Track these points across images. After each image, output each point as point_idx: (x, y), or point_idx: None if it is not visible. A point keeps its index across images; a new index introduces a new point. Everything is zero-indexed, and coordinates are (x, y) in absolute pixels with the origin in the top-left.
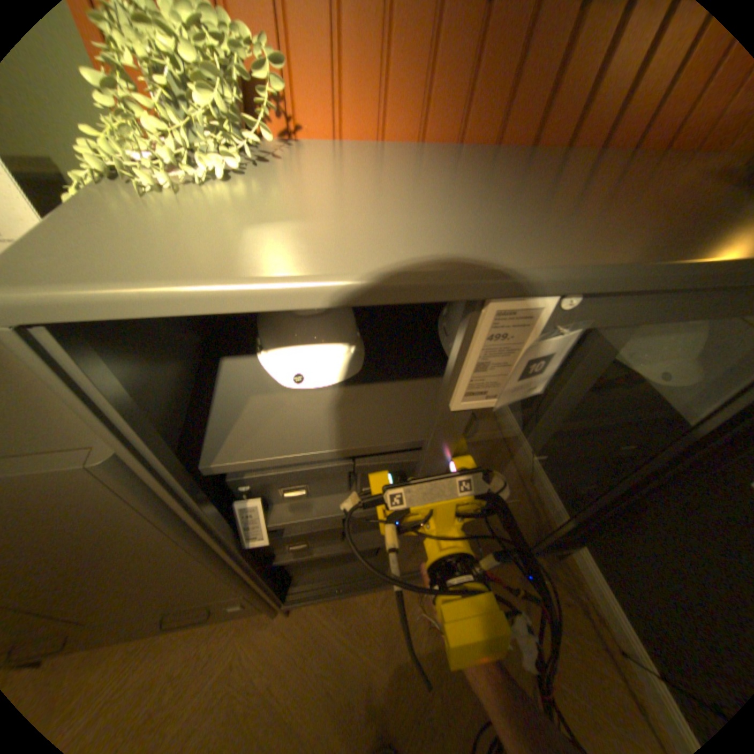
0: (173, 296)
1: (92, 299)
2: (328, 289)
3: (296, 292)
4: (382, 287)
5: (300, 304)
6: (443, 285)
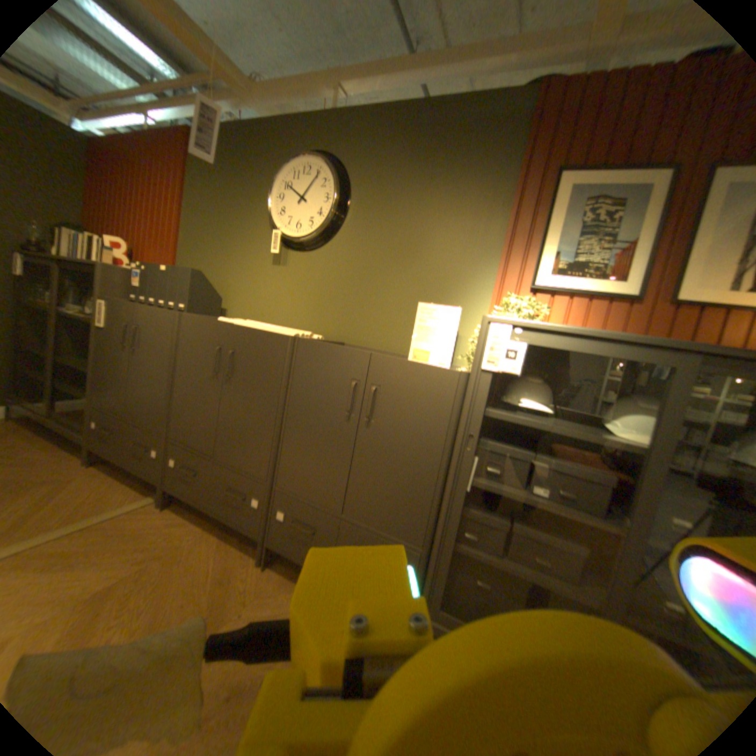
0: (523, 320)
1: (507, 317)
2: (559, 325)
3: (551, 324)
4: (574, 327)
5: (551, 327)
6: (592, 329)
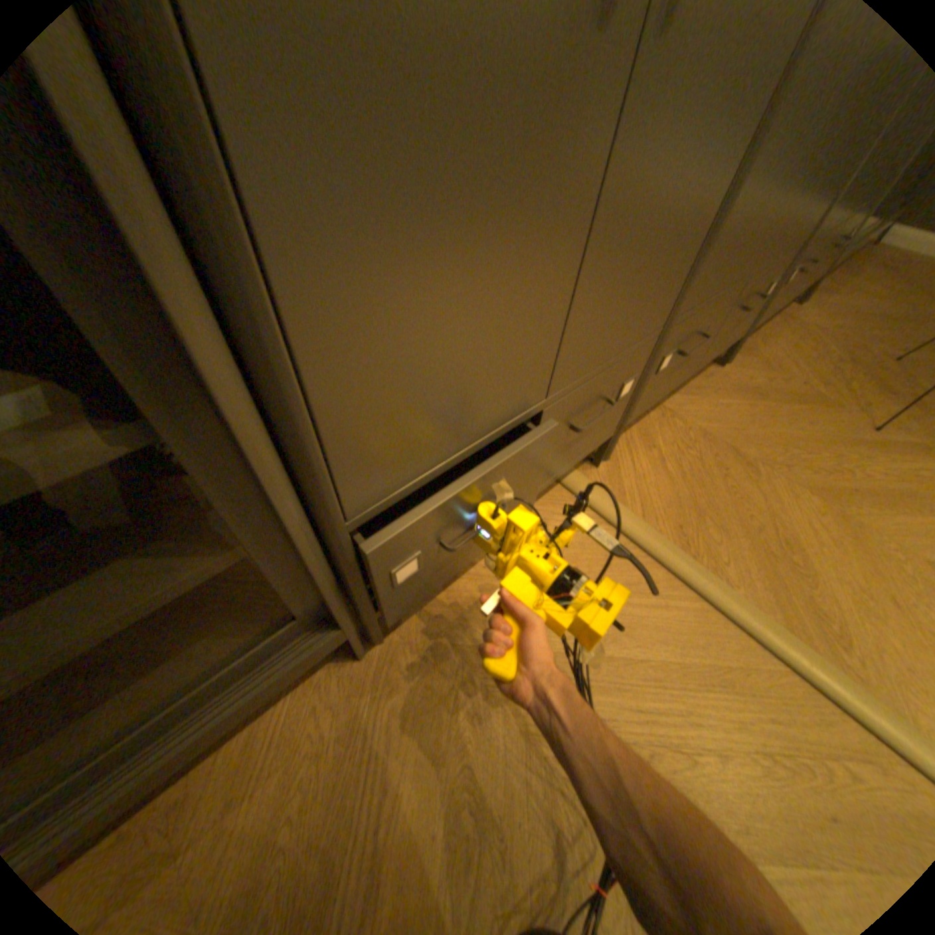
0: None
1: None
2: None
3: None
4: None
5: None
6: None
